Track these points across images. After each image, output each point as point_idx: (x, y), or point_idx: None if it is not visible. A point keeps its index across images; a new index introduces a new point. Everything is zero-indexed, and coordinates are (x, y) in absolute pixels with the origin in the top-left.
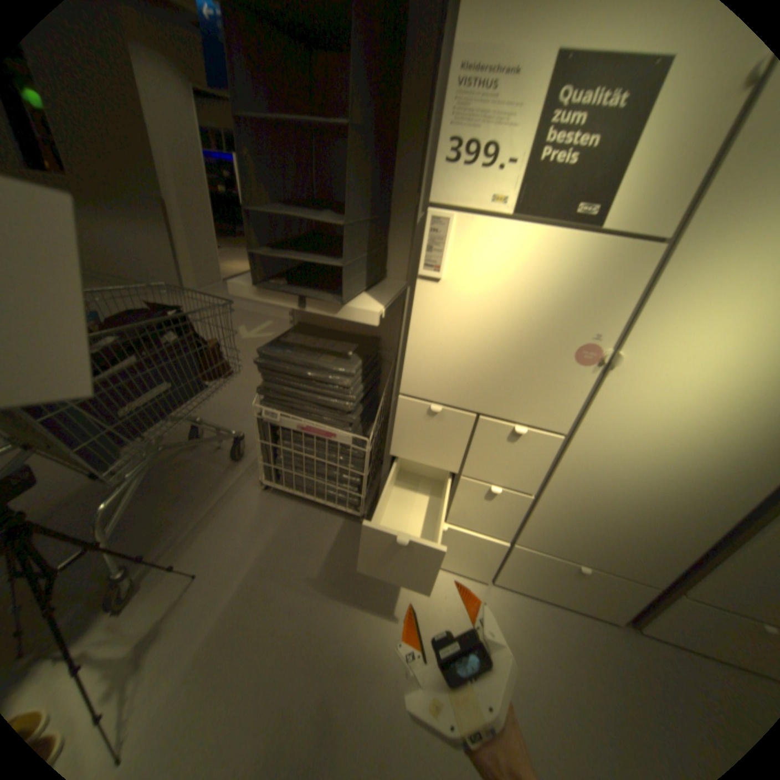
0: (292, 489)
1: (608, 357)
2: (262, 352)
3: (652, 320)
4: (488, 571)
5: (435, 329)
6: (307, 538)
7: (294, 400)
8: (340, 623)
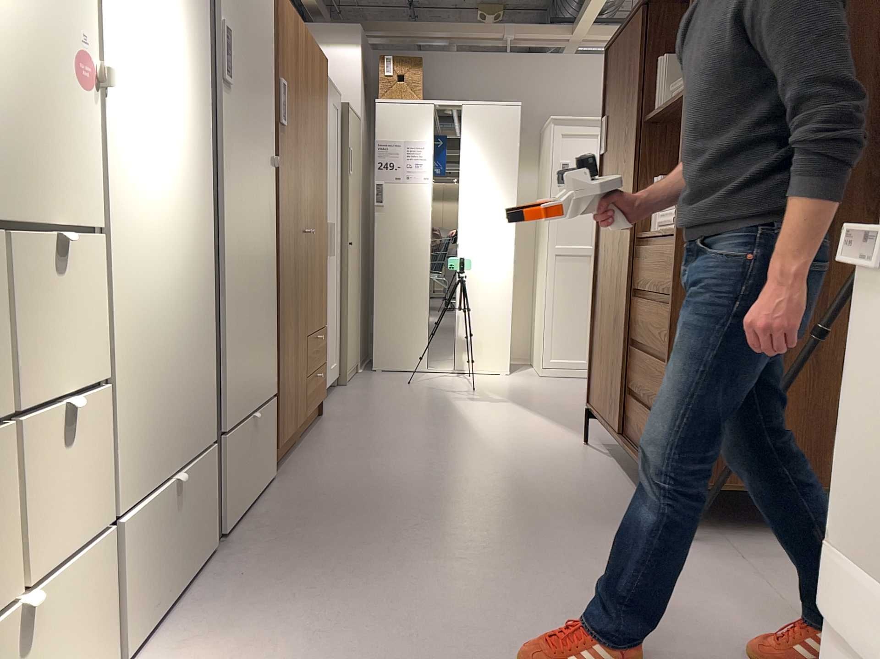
0: None
1: (98, 69)
2: None
3: (104, 15)
4: (104, 646)
5: None
6: None
7: None
8: None
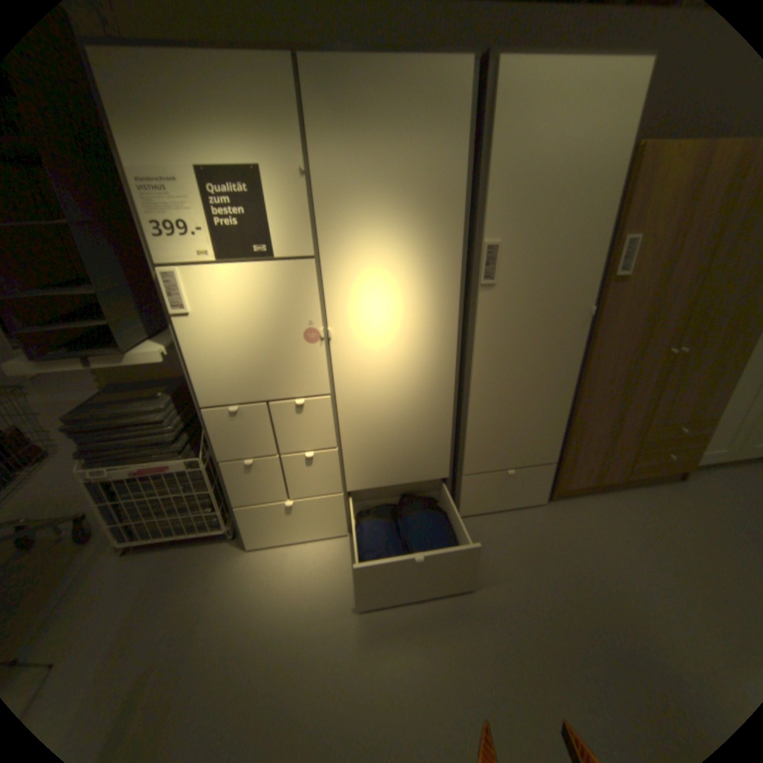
0: (150, 540)
1: (322, 334)
2: (67, 419)
3: (333, 304)
4: (341, 525)
5: (203, 351)
6: (177, 576)
7: (117, 452)
8: (222, 626)
